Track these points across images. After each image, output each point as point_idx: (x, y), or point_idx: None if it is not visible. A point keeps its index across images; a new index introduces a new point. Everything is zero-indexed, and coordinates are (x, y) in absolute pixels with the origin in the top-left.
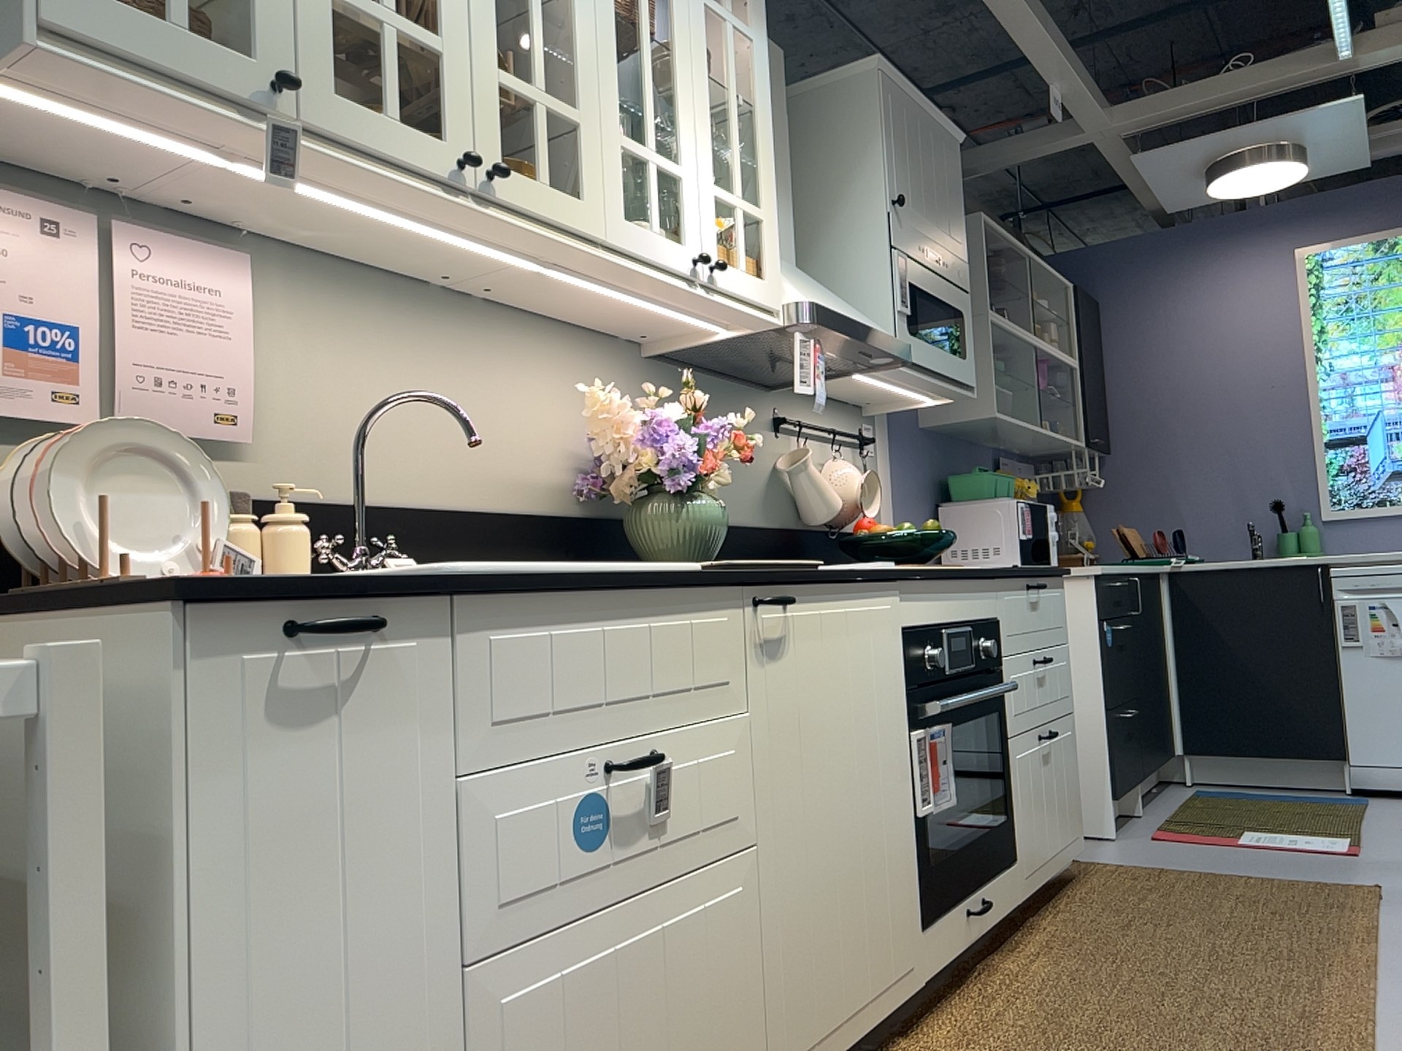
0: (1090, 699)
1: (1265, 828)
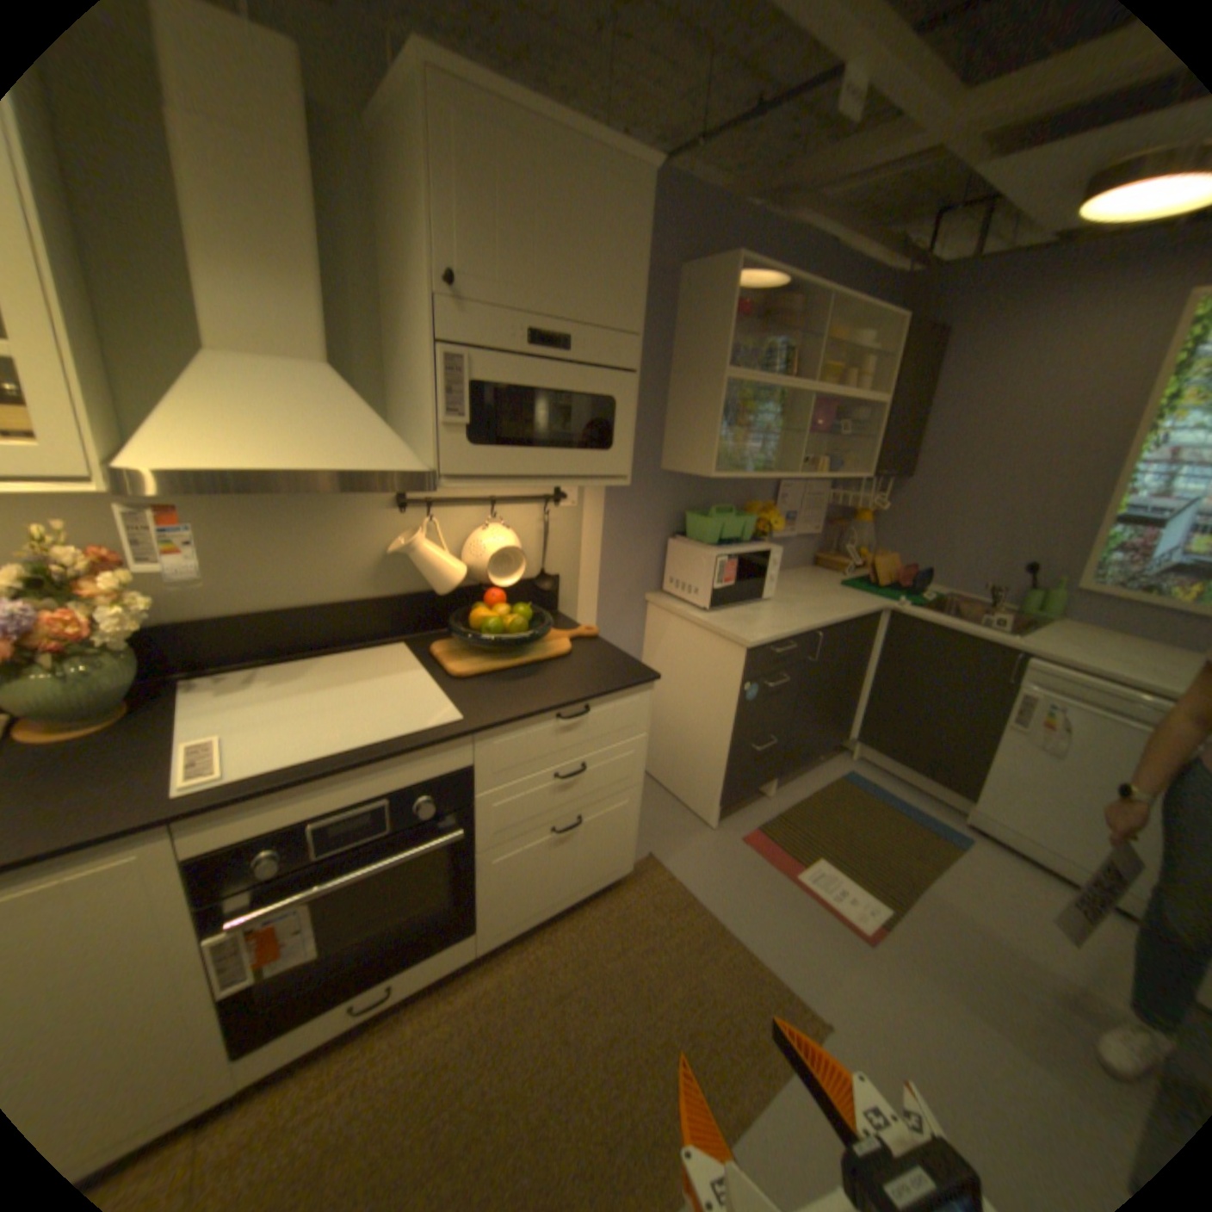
0: (720, 734)
1: (840, 863)
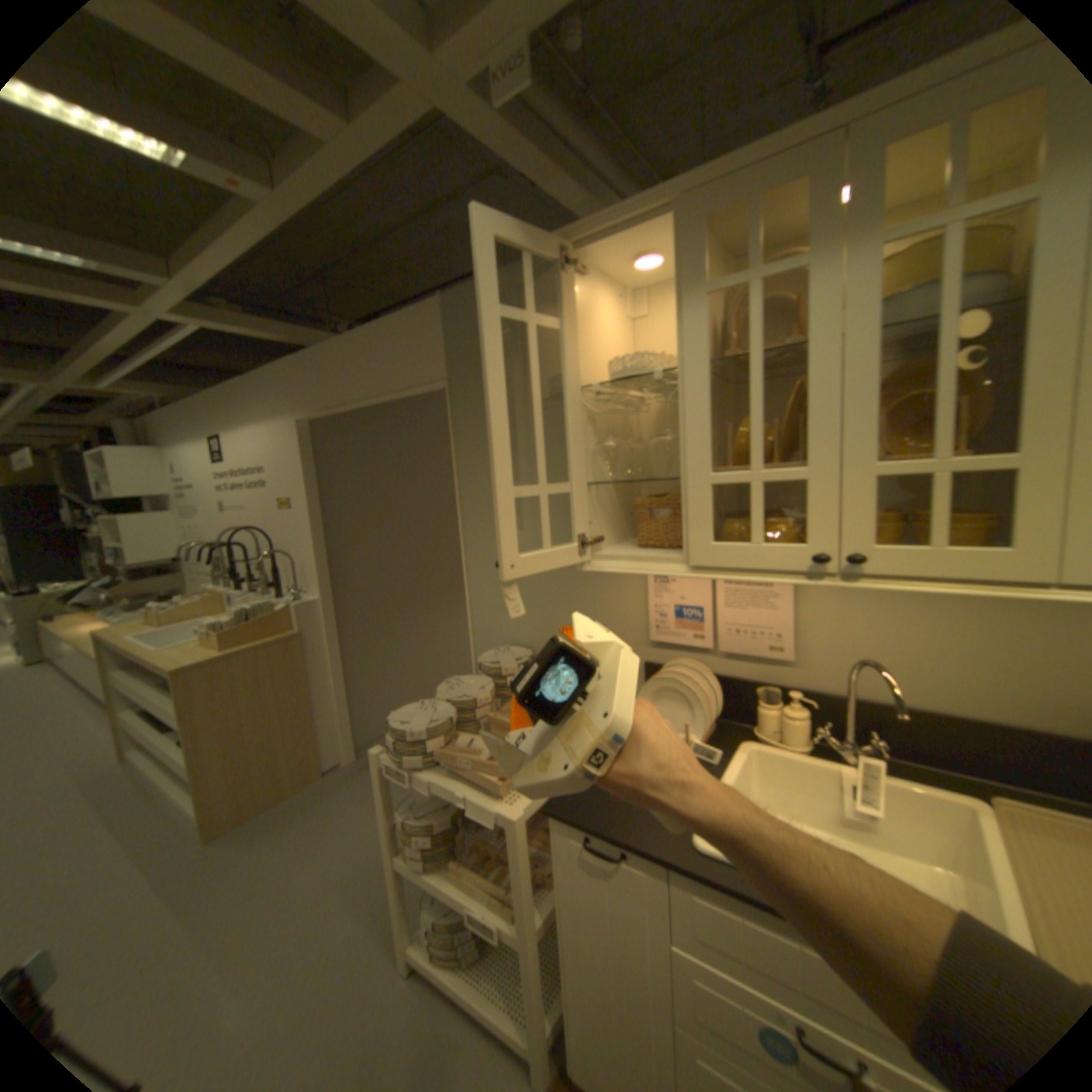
0: None
1: None
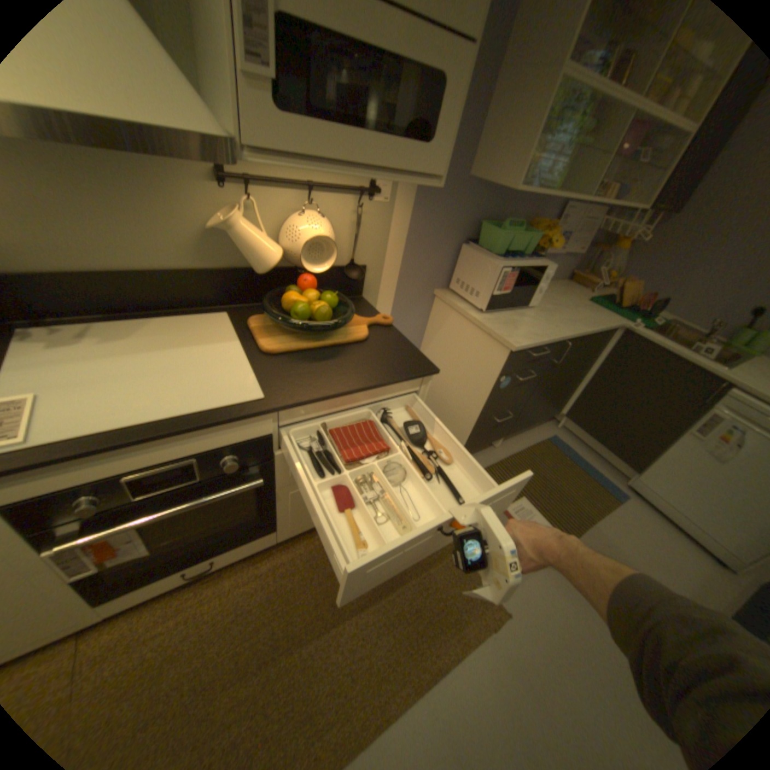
0: (473, 407)
1: (536, 502)
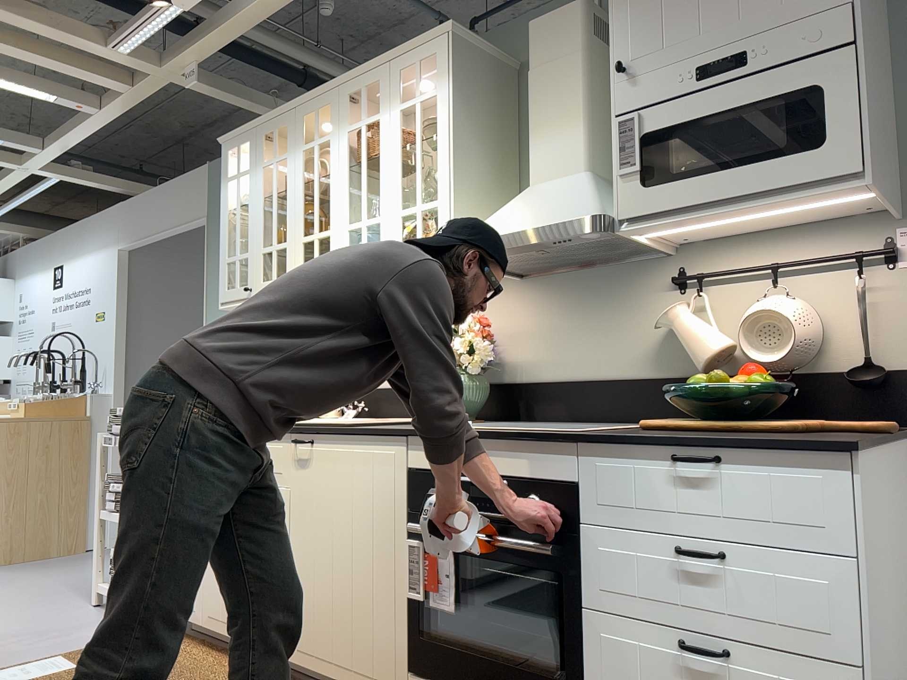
0: None
1: None
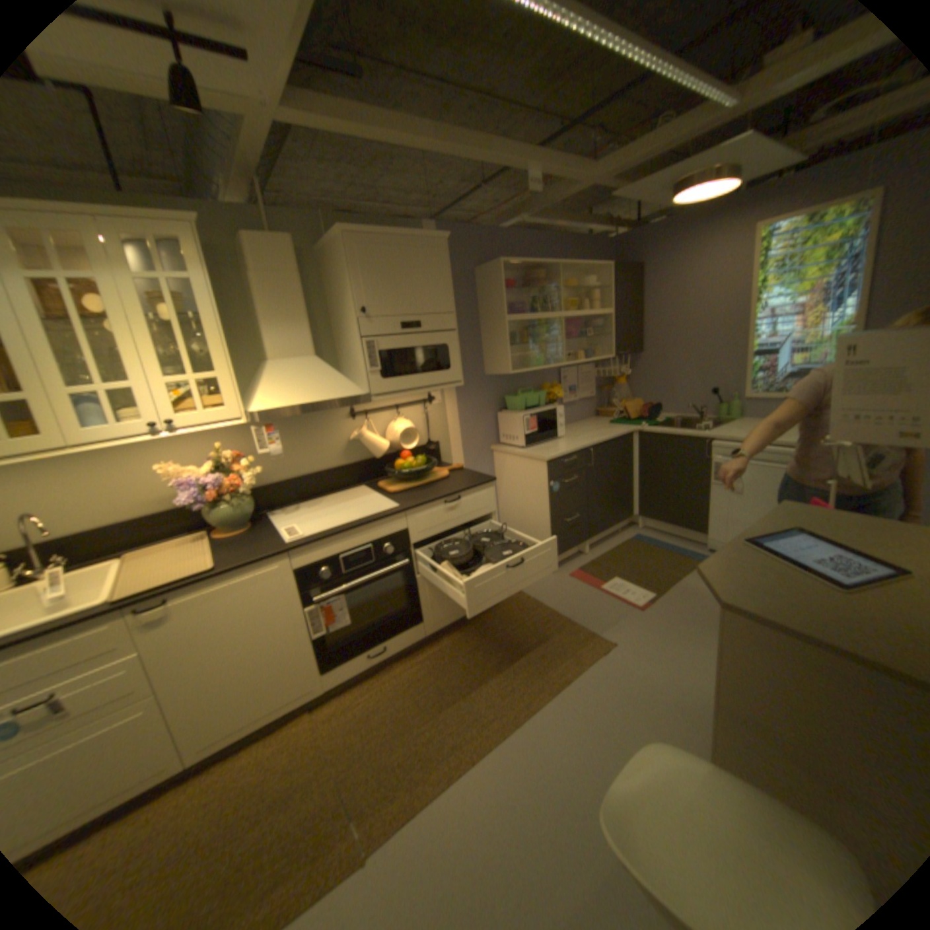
0: (543, 515)
1: (626, 579)
